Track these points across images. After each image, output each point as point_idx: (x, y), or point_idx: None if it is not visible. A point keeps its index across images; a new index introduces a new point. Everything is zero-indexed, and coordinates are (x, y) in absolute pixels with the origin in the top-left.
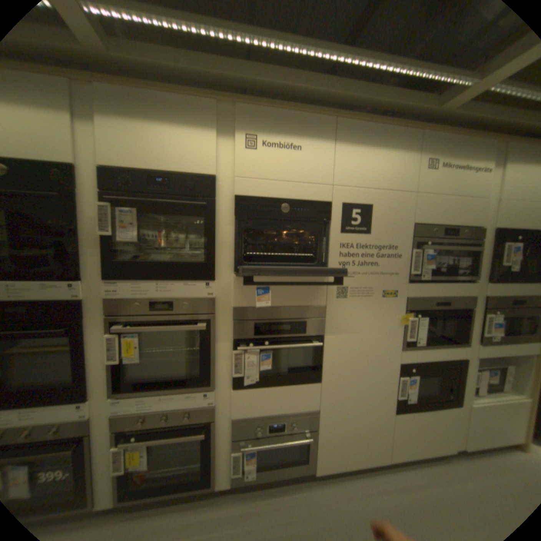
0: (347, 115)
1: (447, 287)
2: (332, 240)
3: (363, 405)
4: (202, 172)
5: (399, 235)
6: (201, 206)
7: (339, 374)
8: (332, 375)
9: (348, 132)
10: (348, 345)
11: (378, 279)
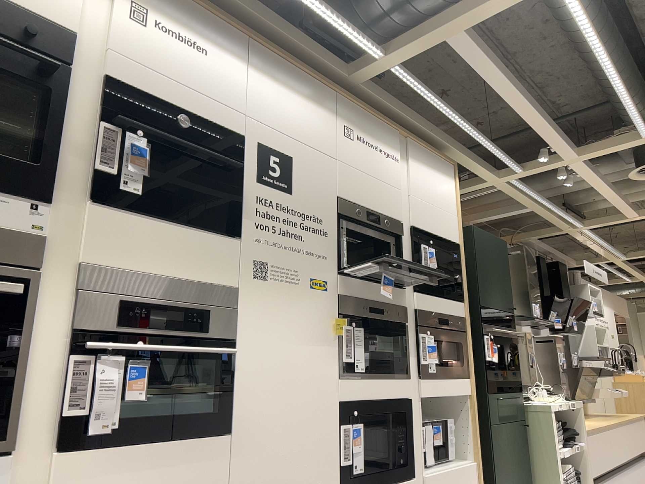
0: (261, 40)
1: (377, 287)
2: (246, 188)
3: (296, 480)
4: (55, 18)
5: (323, 205)
6: (46, 67)
7: (258, 416)
8: (247, 417)
9: (262, 60)
10: (270, 362)
11: (303, 260)
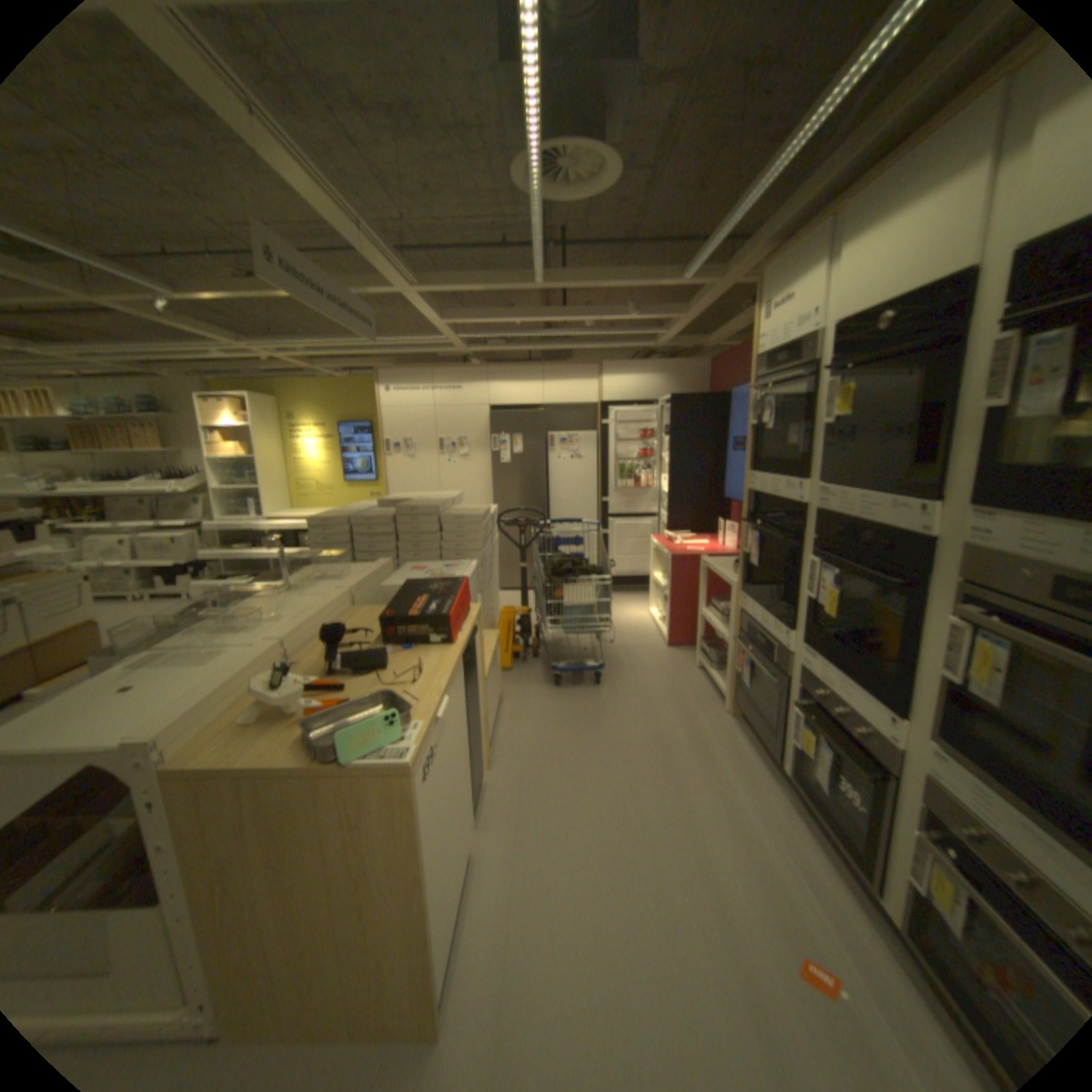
0: None
1: None
2: None
3: None
4: None
5: None
6: None
7: None
8: None
9: None
10: None
11: None
